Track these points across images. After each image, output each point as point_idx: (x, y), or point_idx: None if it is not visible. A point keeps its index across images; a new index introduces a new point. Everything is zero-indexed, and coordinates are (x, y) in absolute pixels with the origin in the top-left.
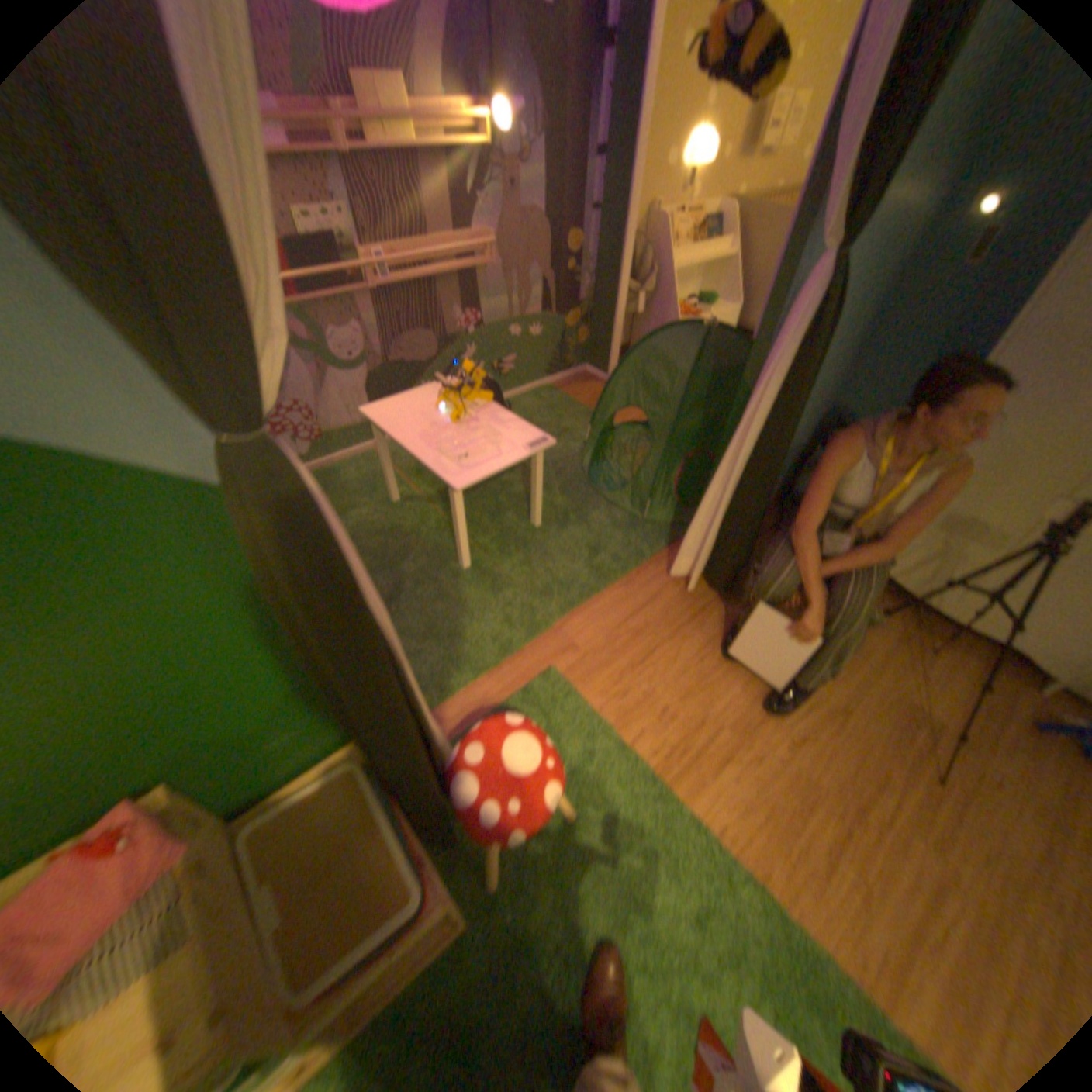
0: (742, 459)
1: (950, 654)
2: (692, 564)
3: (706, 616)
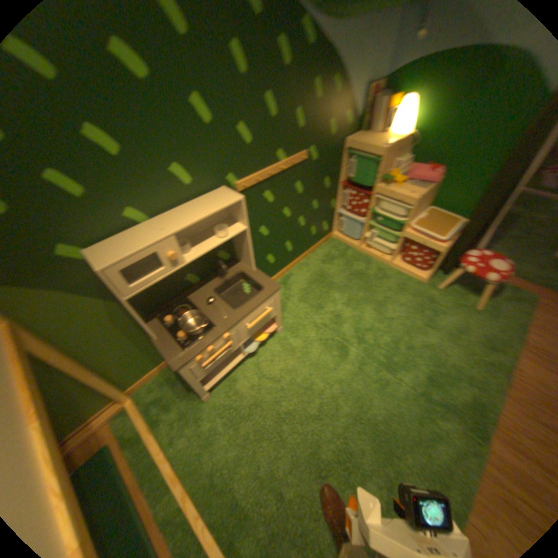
0: None
1: None
2: None
3: None
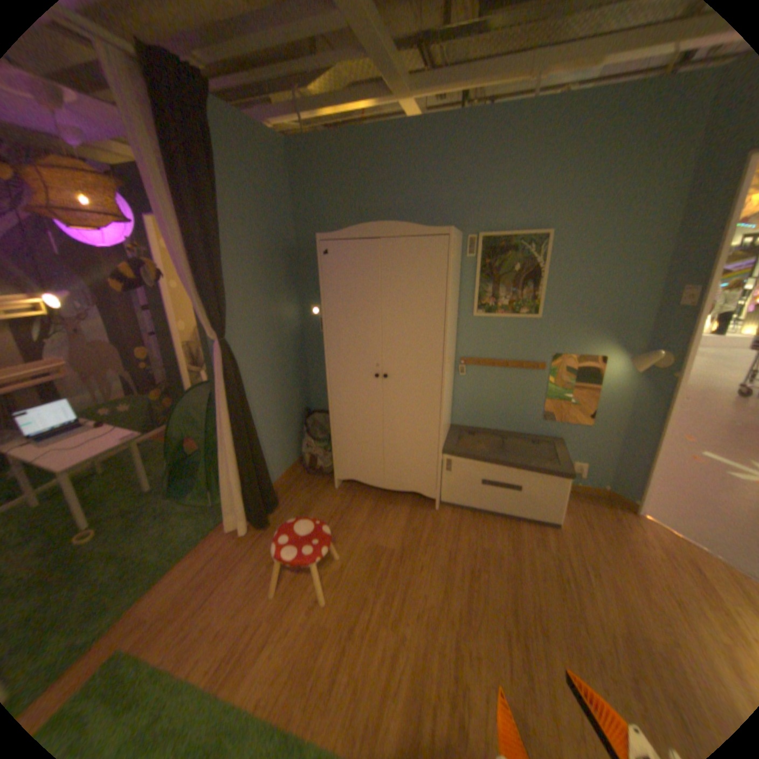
0: (228, 444)
1: (395, 508)
2: (234, 519)
3: (254, 550)
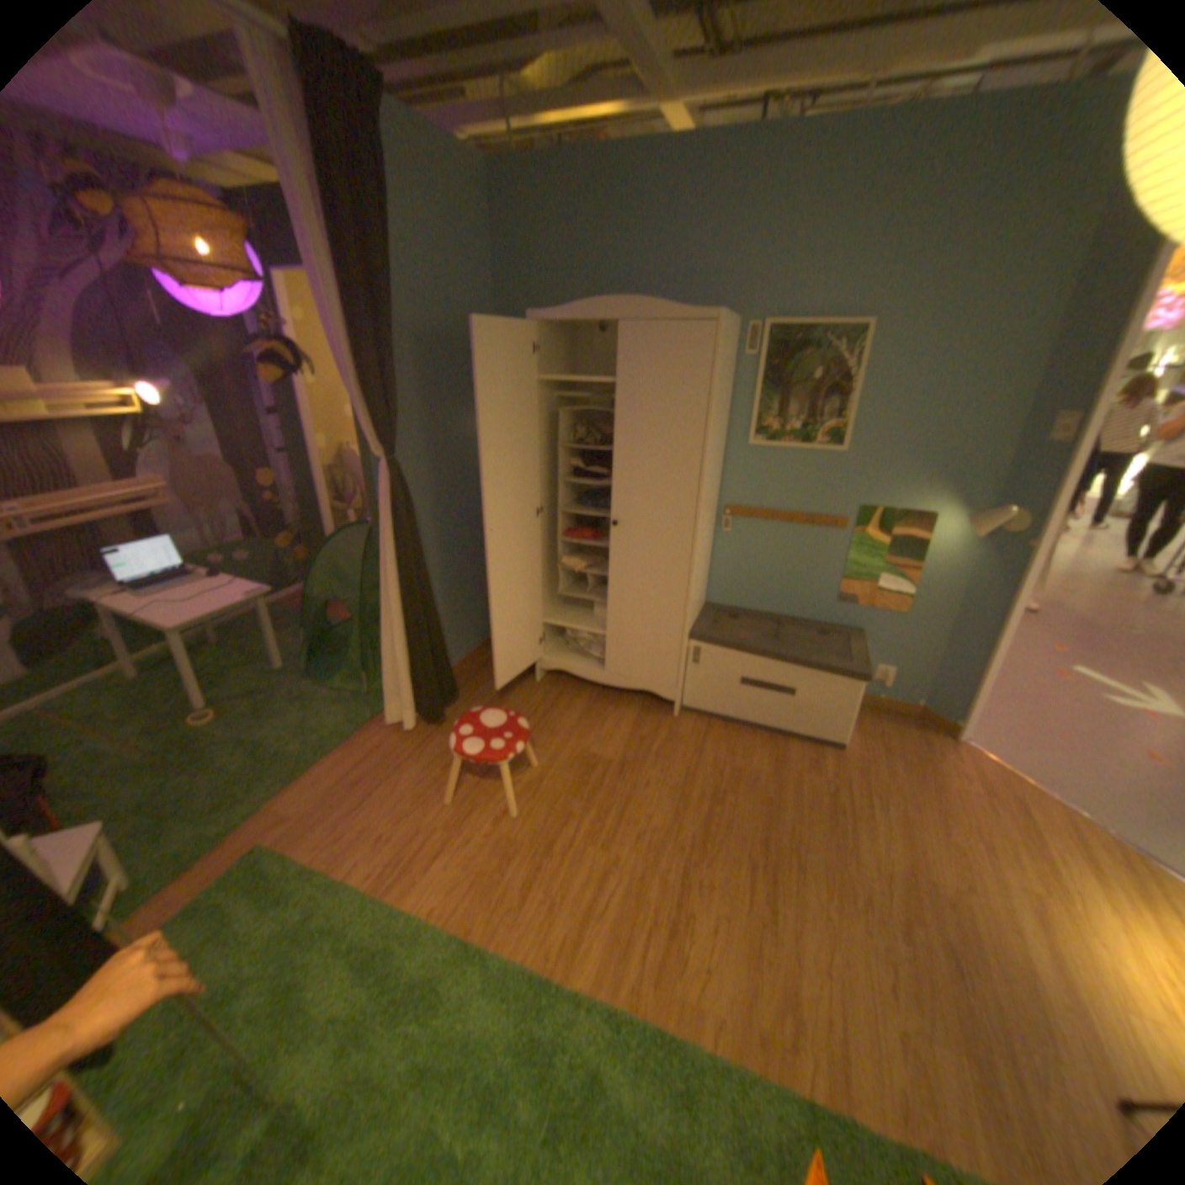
0: (395, 605)
1: (617, 711)
2: (399, 706)
3: (425, 748)
